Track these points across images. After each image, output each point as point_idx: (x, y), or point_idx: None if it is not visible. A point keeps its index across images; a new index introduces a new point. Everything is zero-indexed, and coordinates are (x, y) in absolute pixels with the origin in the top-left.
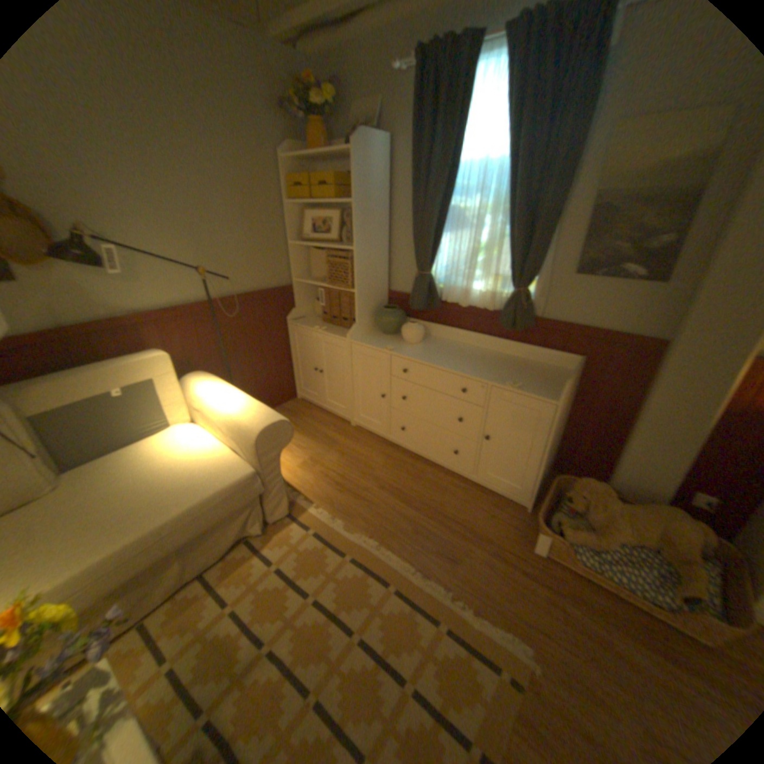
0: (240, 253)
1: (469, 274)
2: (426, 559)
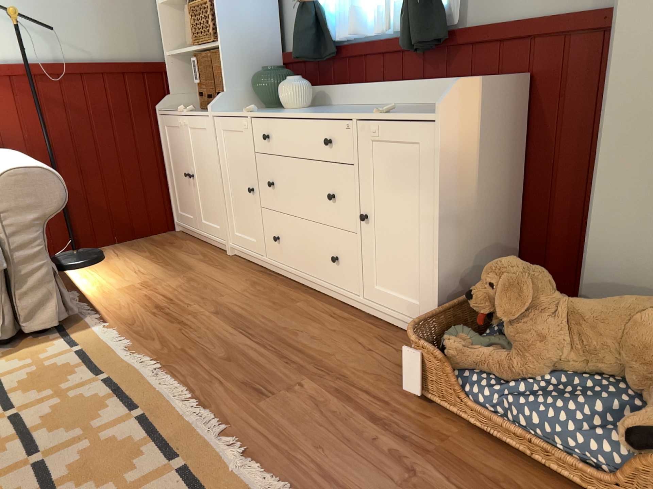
0: (84, 11)
1: None
2: (218, 387)
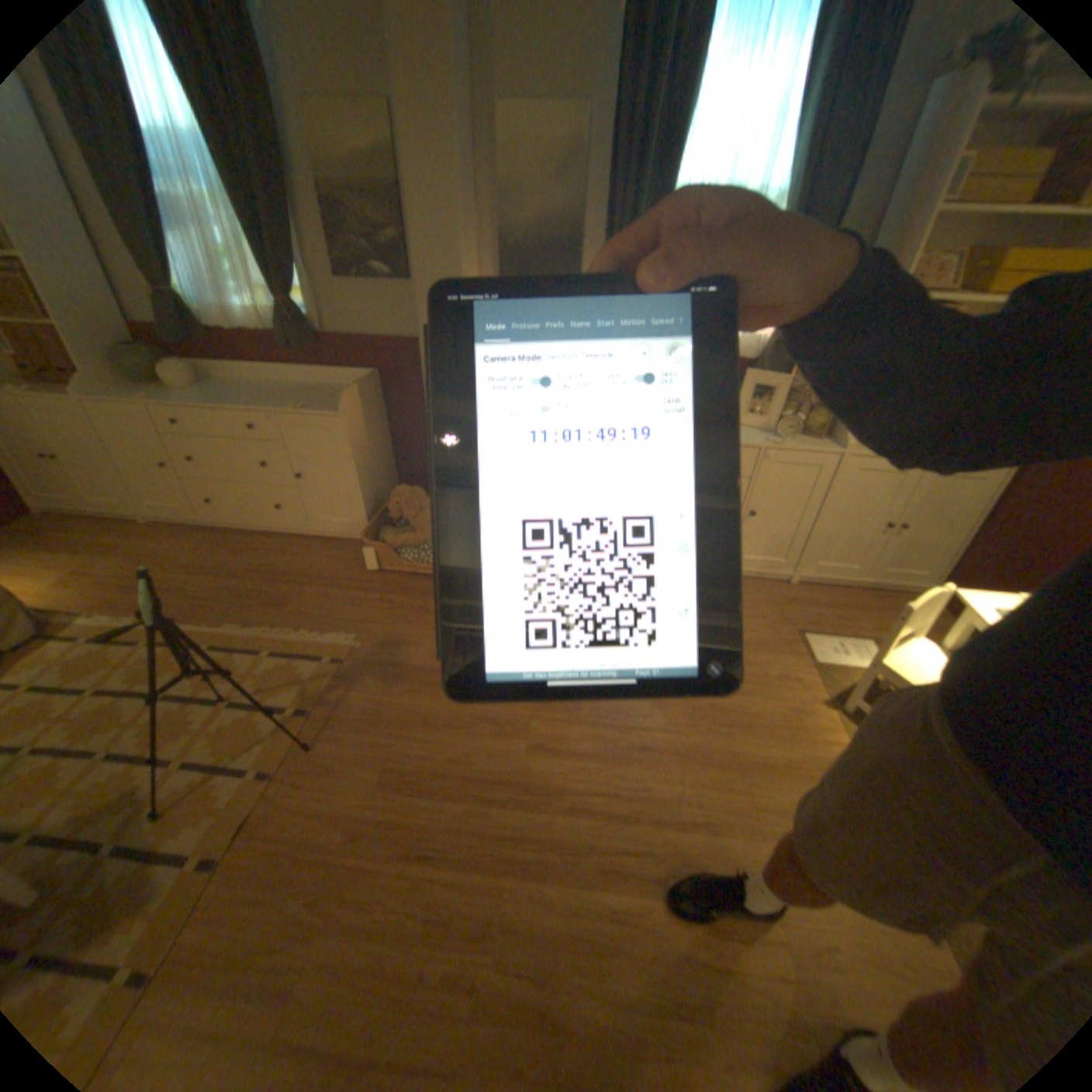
0: None
1: (214, 285)
2: (247, 614)
